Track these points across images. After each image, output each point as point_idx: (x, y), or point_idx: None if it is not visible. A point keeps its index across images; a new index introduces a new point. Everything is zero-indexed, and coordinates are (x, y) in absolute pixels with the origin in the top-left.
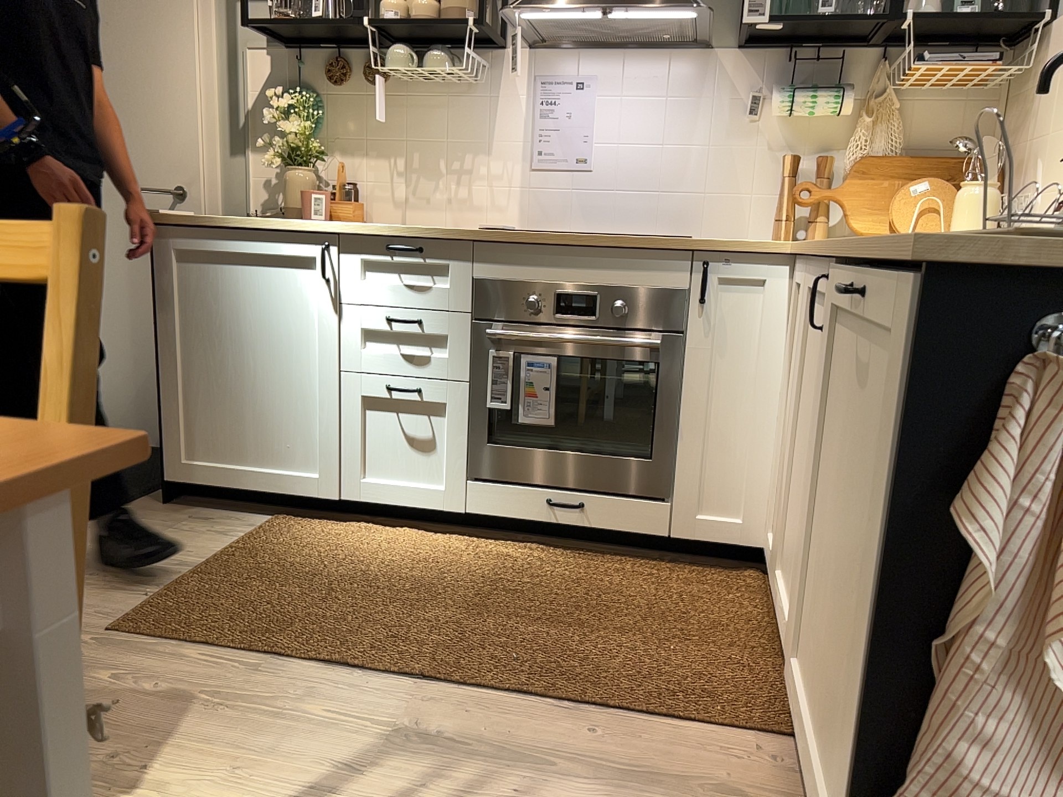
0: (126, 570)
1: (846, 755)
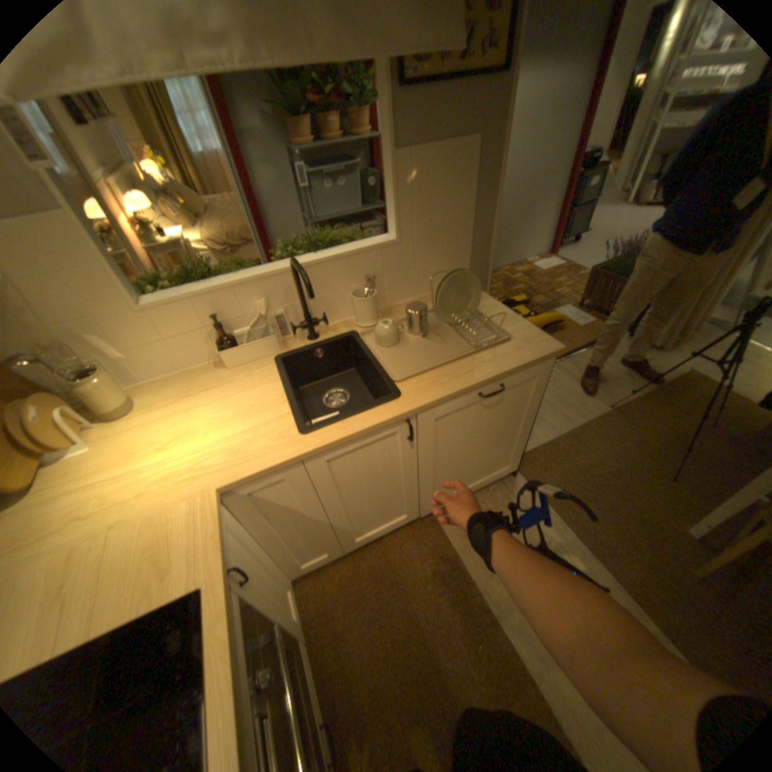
0: None
1: (516, 451)
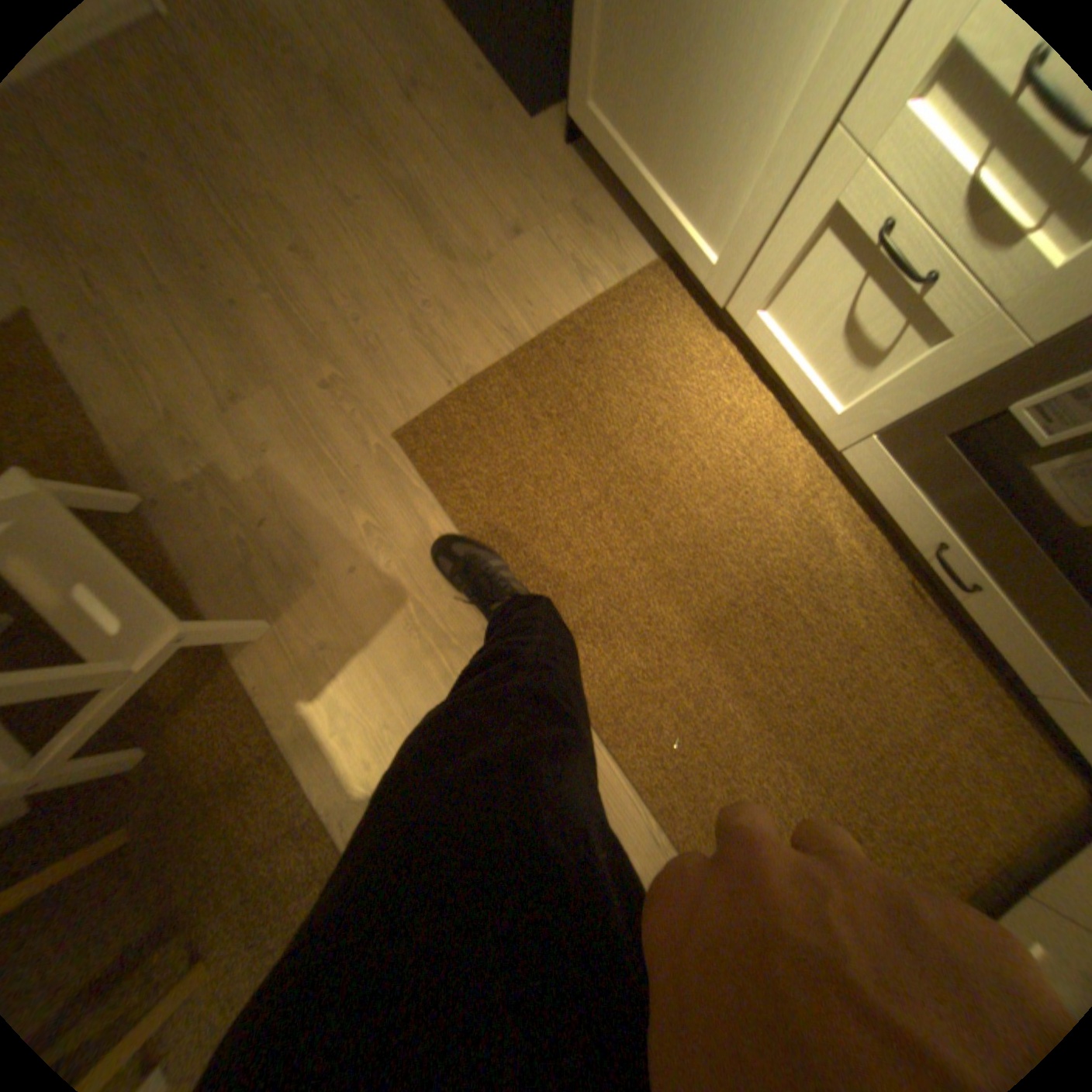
0: (452, 303)
1: None
